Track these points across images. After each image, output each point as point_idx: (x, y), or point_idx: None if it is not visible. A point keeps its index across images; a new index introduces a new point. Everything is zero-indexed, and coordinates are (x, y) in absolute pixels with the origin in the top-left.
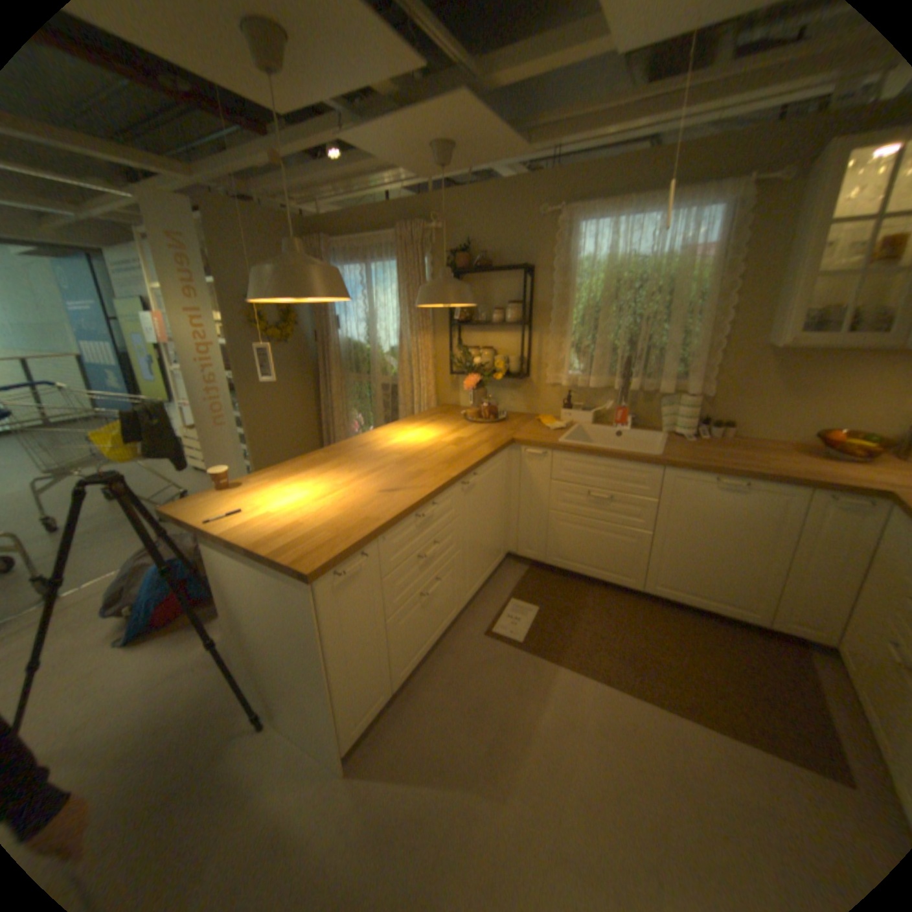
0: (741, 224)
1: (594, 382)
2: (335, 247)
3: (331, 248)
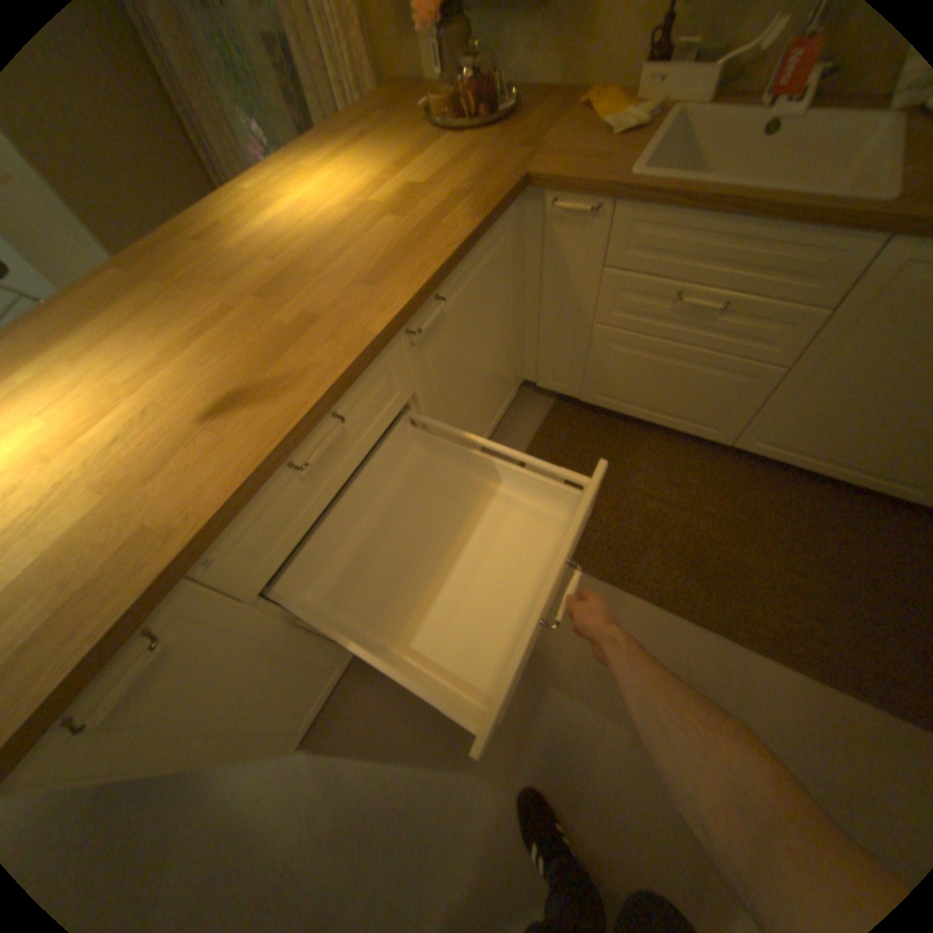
0: None
1: None
2: None
3: None
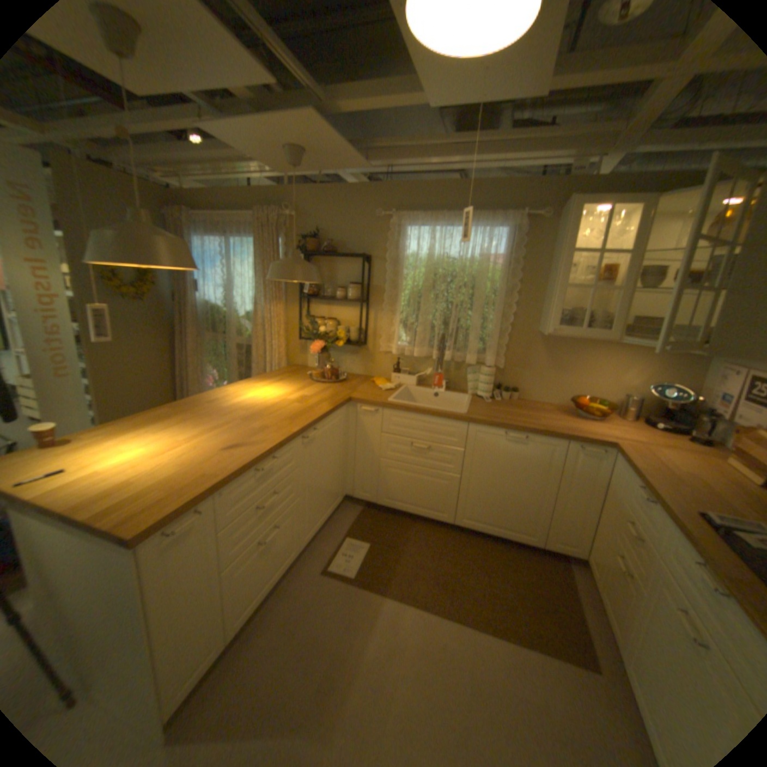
0: (519, 244)
1: (416, 353)
2: (195, 219)
3: (191, 220)
